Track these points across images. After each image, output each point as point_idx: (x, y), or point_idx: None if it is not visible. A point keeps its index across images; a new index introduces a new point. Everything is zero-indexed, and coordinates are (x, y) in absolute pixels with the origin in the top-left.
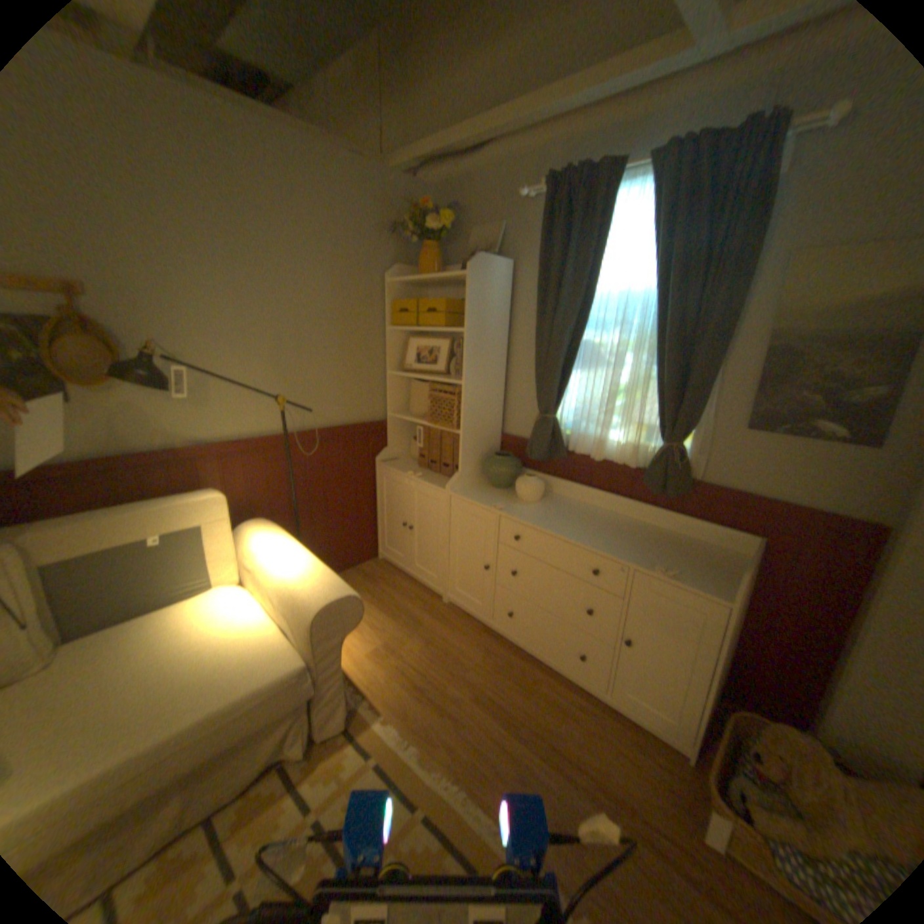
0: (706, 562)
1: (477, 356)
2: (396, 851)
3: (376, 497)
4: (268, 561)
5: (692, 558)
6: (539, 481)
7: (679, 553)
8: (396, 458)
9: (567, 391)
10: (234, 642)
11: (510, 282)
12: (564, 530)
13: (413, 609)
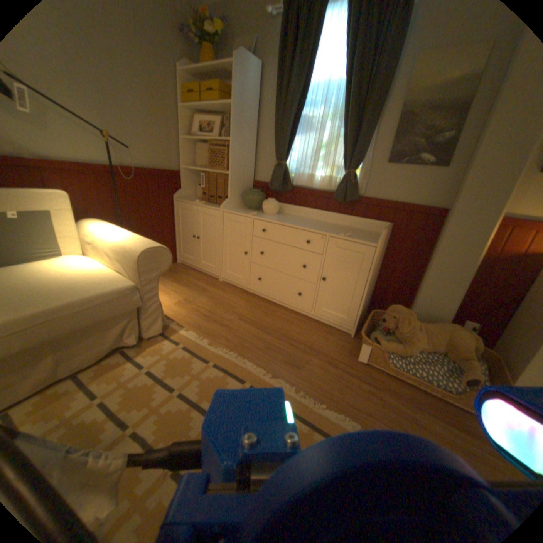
0: (363, 234)
1: (239, 121)
2: (198, 378)
3: (174, 221)
4: (102, 234)
5: (357, 233)
6: (276, 202)
7: (350, 231)
8: (187, 197)
9: (293, 147)
10: (82, 274)
11: (259, 75)
12: (291, 223)
13: (200, 284)
